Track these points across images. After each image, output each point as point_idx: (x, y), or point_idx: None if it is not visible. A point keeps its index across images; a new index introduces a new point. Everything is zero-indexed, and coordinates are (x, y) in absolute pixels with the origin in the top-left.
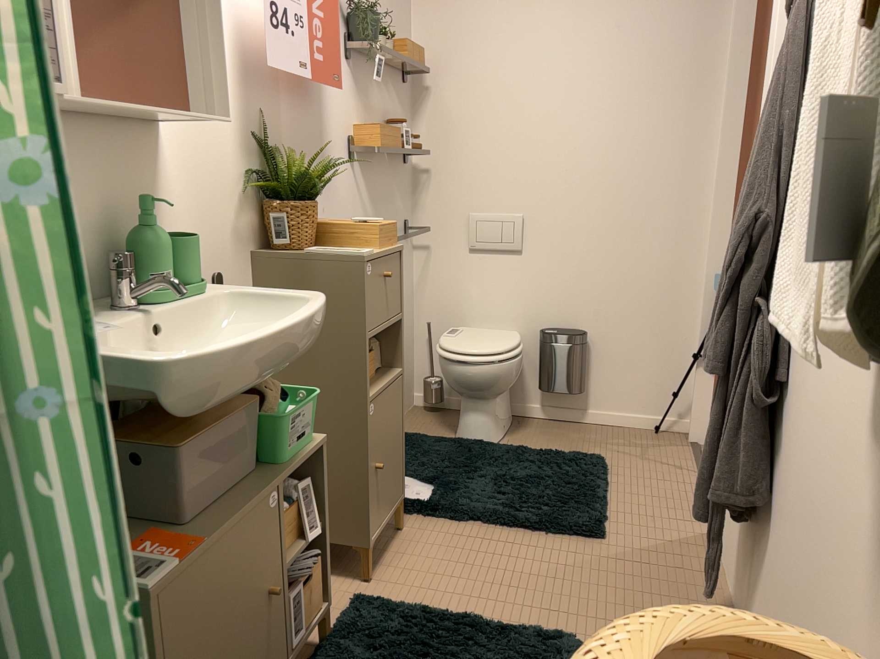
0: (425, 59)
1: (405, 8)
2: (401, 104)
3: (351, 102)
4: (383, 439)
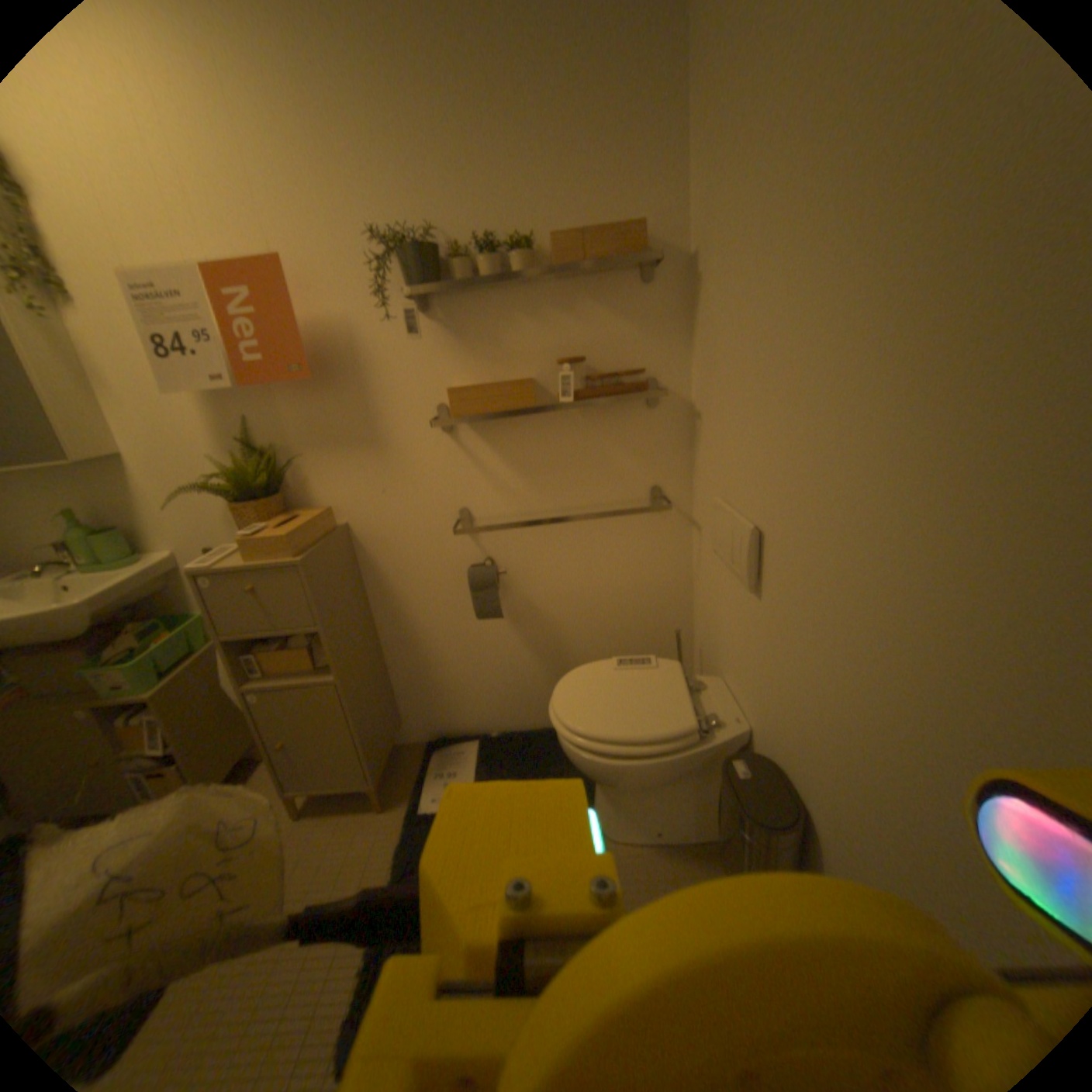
0: (647, 225)
1: (658, 131)
2: (635, 313)
3: (440, 356)
4: (292, 726)
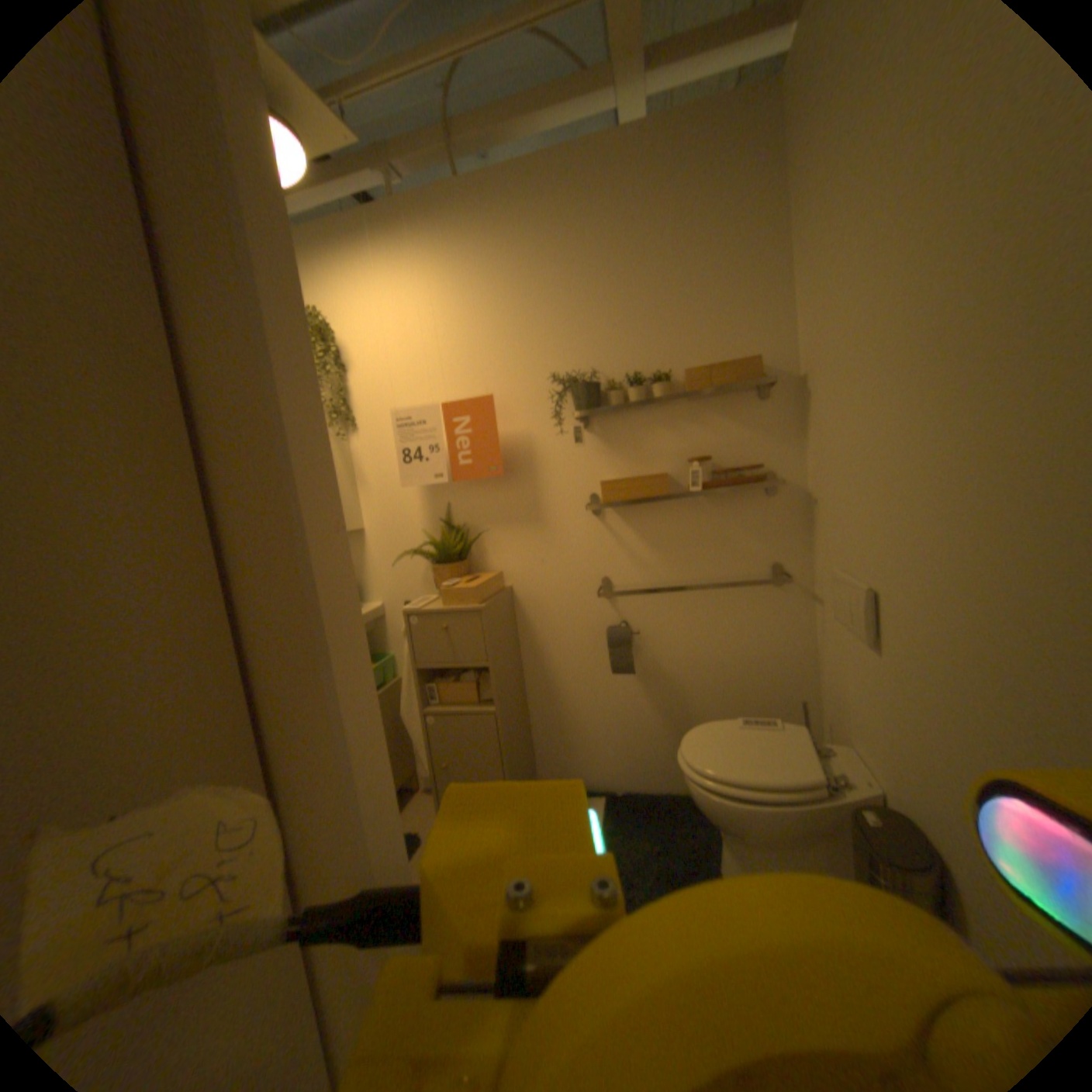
0: (763, 359)
1: (771, 295)
2: (755, 422)
3: (595, 459)
4: (456, 750)
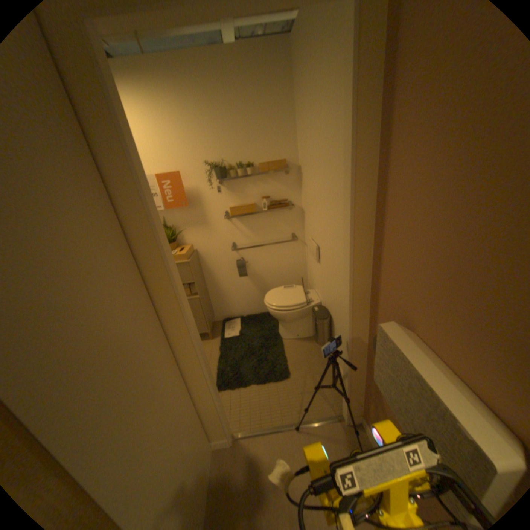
0: (286, 163)
1: (288, 135)
2: (283, 184)
3: (225, 198)
4: None
